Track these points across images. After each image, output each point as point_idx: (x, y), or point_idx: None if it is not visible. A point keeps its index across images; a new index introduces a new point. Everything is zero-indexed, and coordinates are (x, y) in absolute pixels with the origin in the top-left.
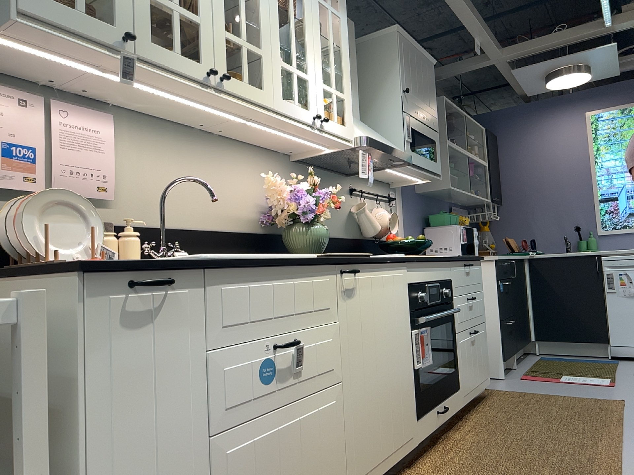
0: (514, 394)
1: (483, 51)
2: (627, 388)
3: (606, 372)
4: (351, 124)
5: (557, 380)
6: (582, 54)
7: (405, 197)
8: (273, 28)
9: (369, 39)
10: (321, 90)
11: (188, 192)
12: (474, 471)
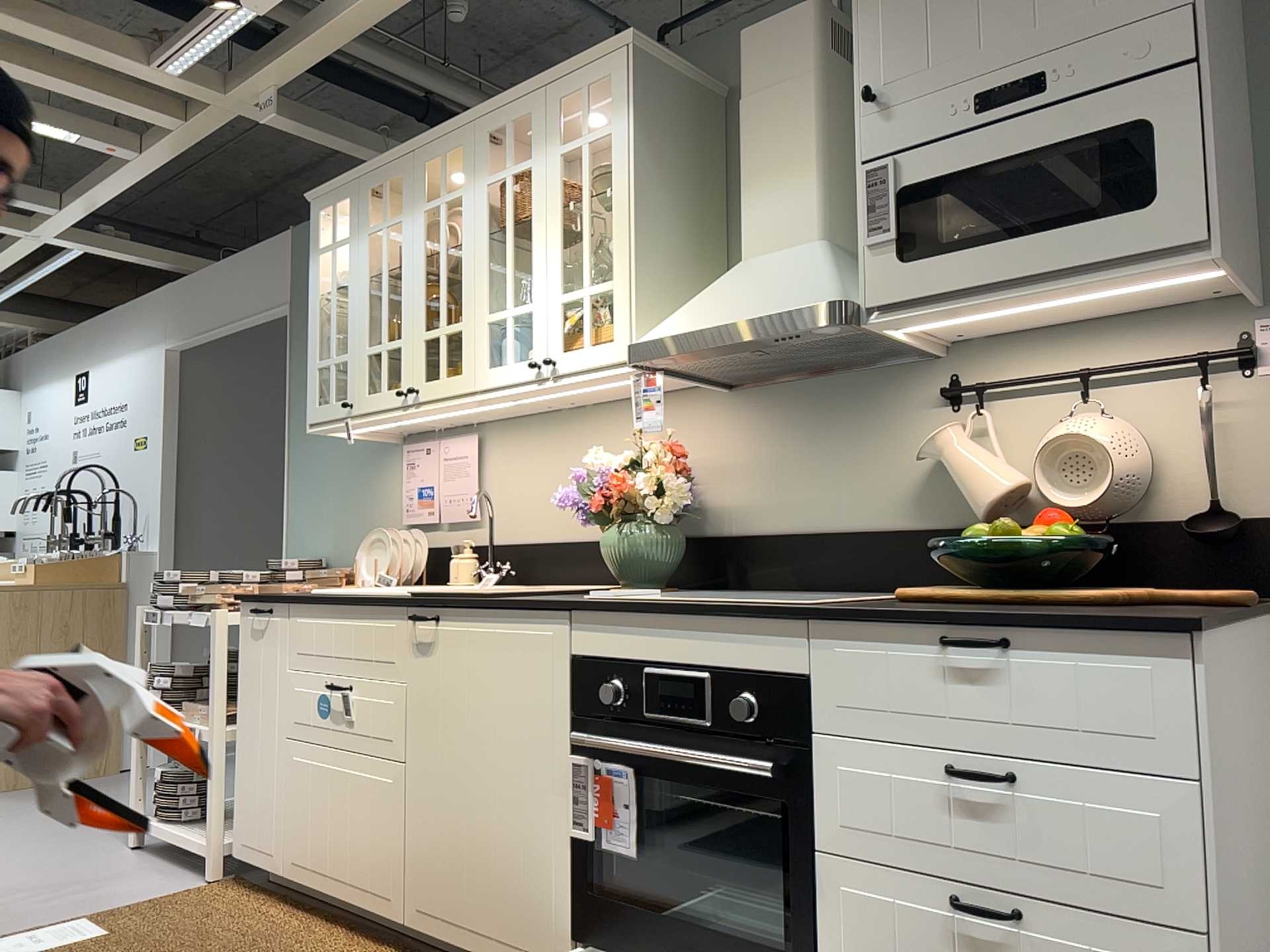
0: None
1: None
2: None
3: None
4: (623, 328)
5: None
6: None
7: None
8: (477, 277)
9: None
10: (554, 308)
11: (550, 494)
12: None
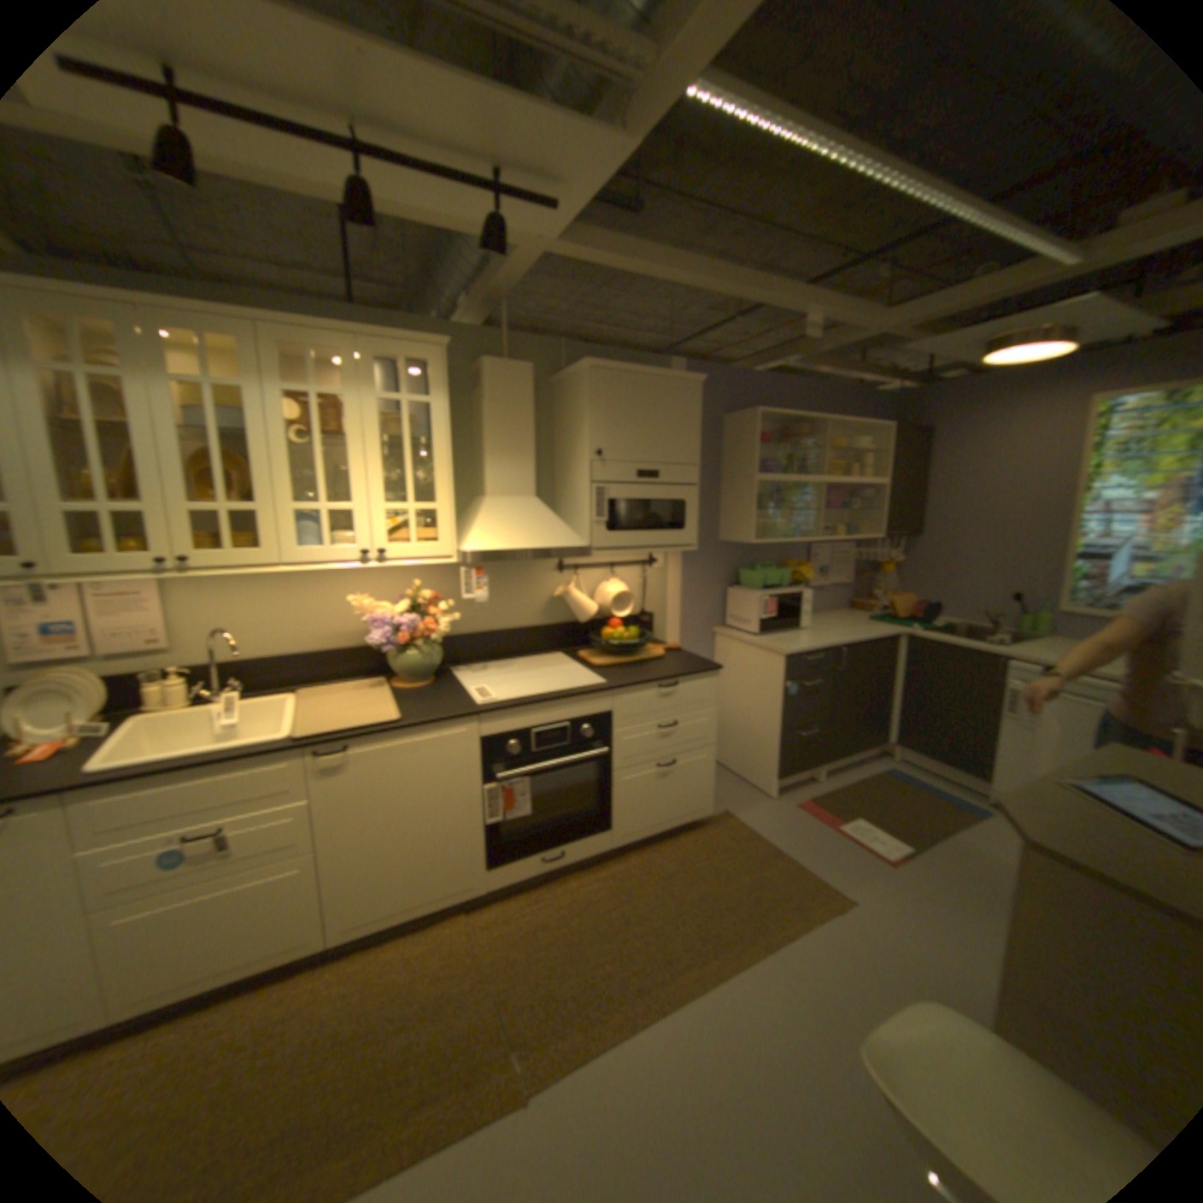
0: (739, 838)
1: (842, 322)
2: (907, 883)
3: (931, 837)
4: (450, 538)
5: (838, 827)
6: (1030, 314)
7: (687, 552)
8: (280, 470)
9: (570, 373)
10: (383, 513)
11: (273, 621)
12: (514, 946)
